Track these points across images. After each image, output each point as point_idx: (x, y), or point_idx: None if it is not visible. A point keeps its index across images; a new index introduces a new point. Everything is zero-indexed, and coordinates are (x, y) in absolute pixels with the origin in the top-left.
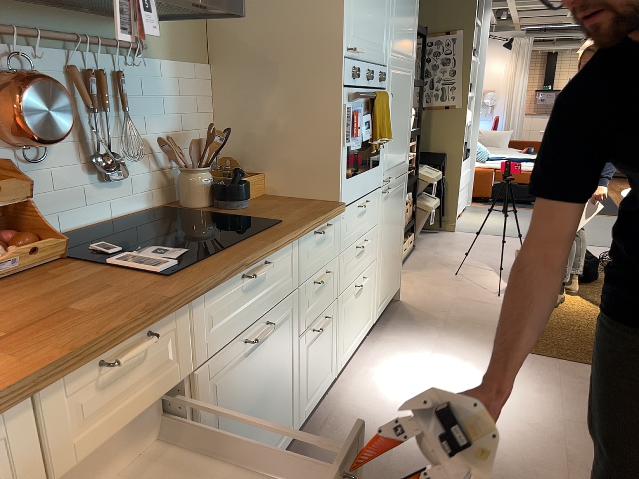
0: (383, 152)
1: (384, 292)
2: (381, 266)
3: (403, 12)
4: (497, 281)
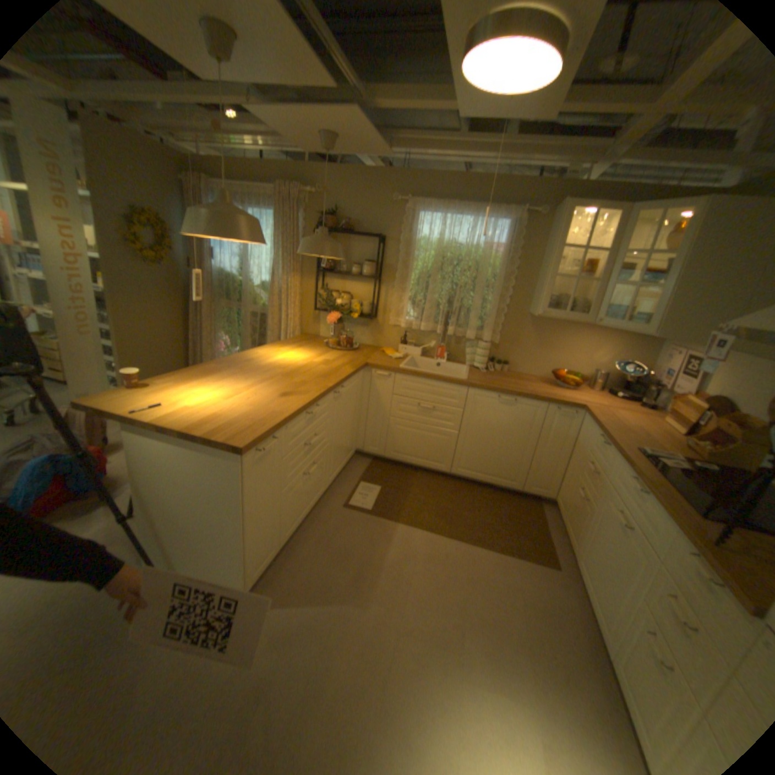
0: None
1: None
2: None
3: None
4: None
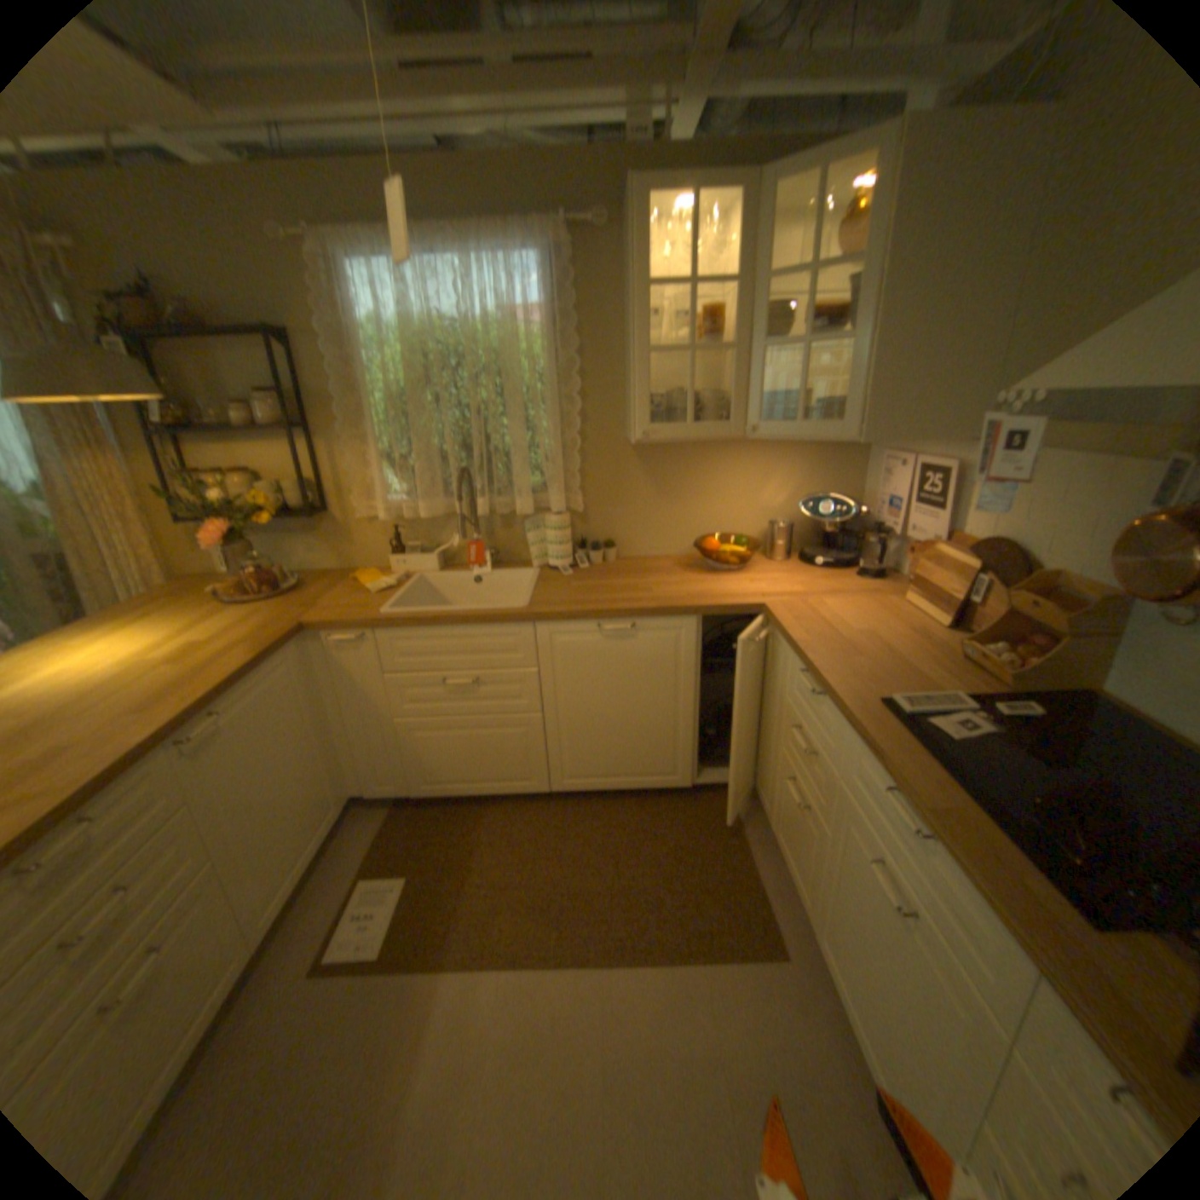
0: None
1: None
2: None
3: None
4: None
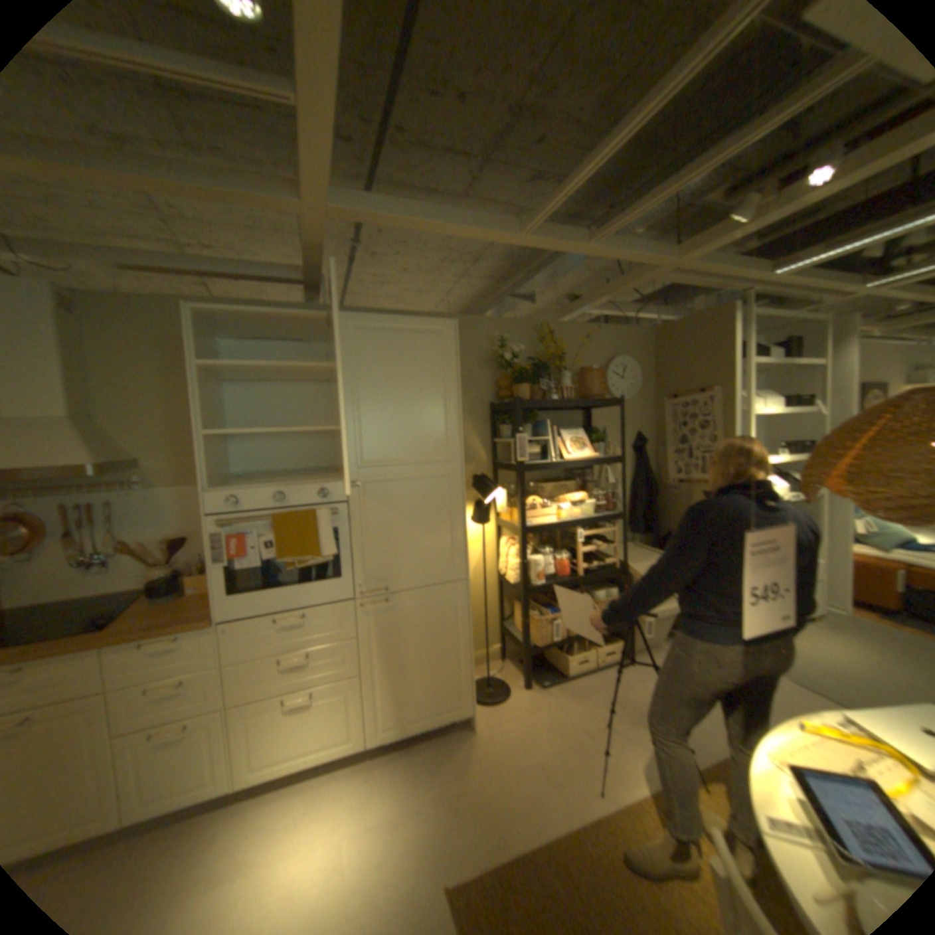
0: (353, 565)
1: (398, 718)
2: (376, 687)
3: (391, 421)
4: (651, 771)
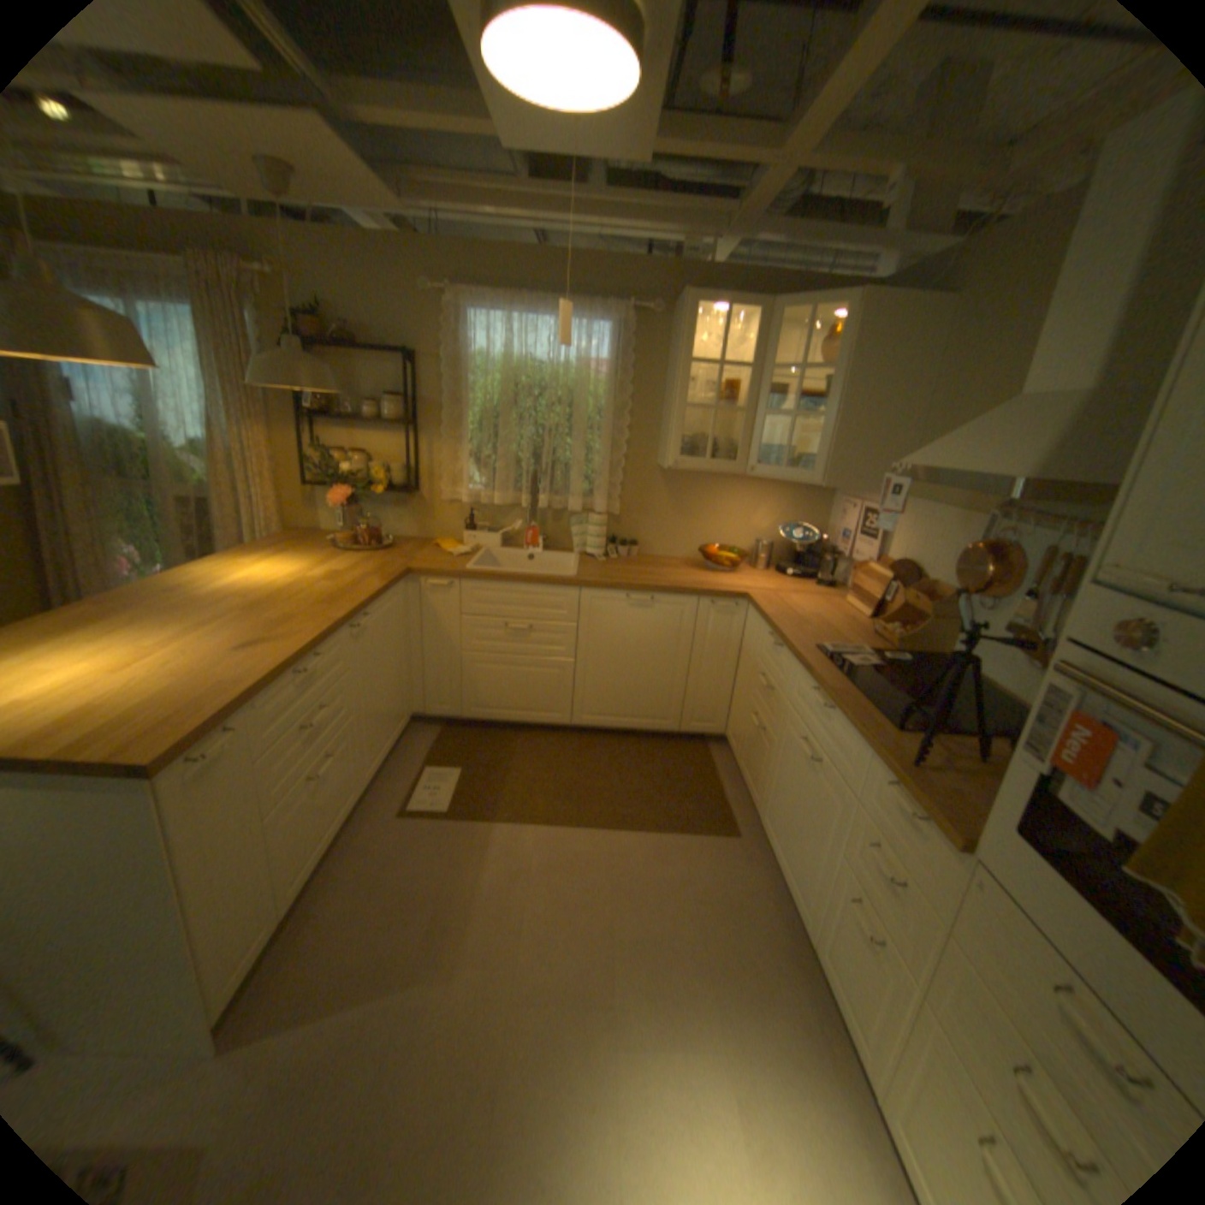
0: None
1: None
2: None
3: None
4: None
